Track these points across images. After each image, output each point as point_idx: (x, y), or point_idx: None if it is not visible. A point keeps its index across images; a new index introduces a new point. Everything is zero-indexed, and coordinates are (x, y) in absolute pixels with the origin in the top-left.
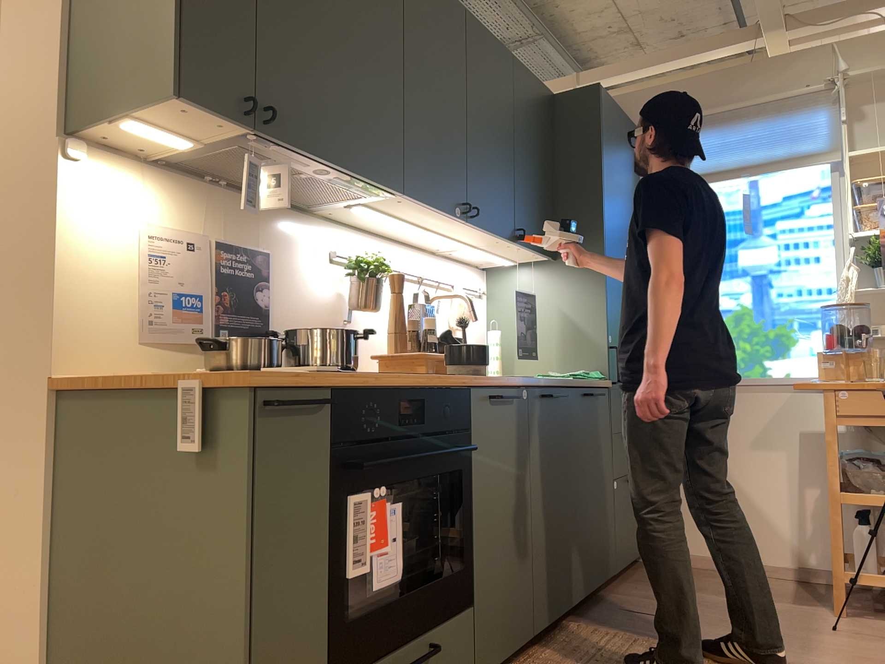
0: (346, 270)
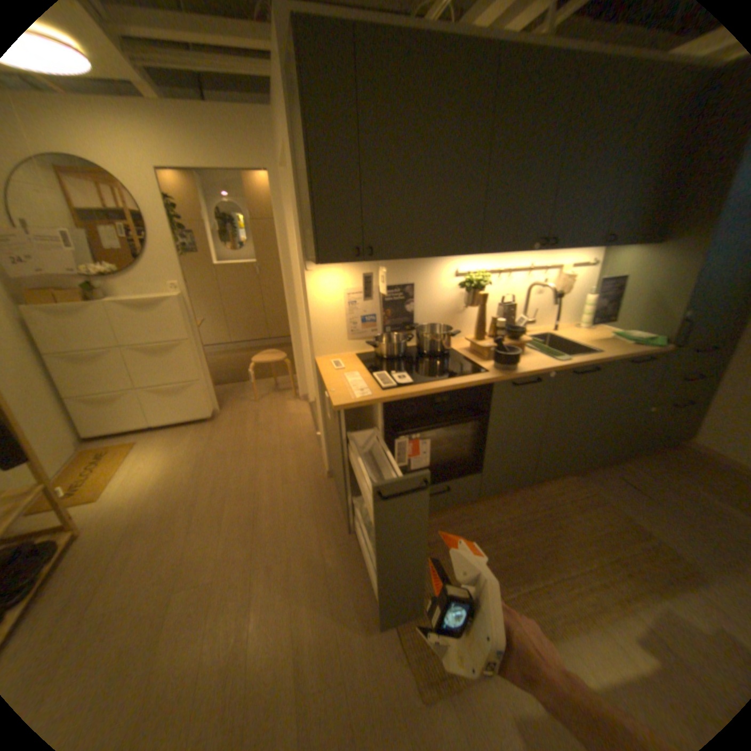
0: (460, 285)
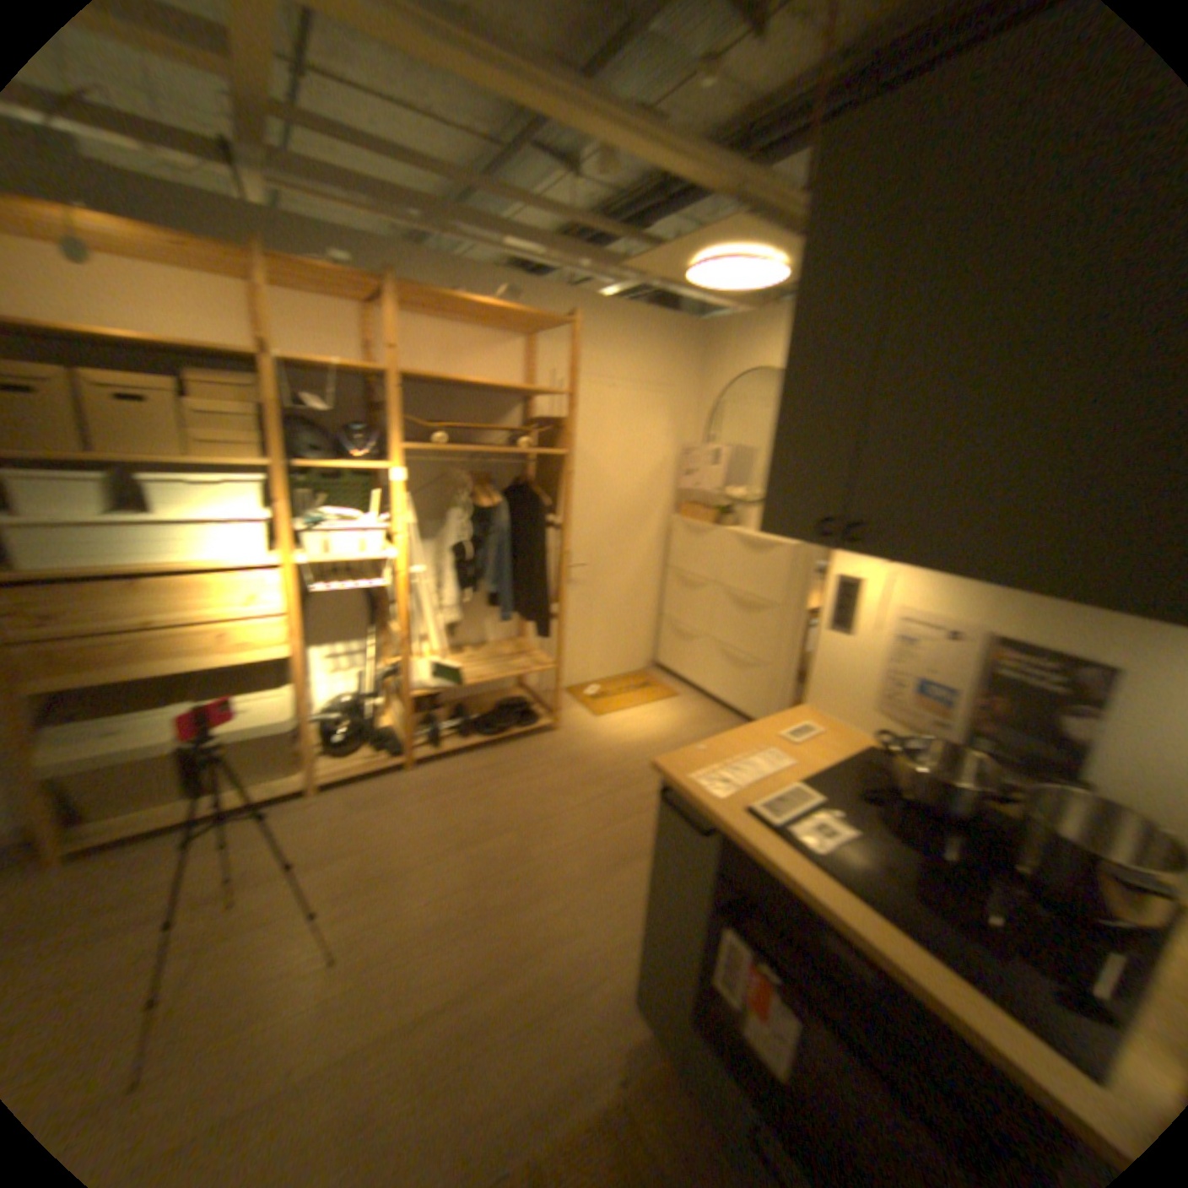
0: None
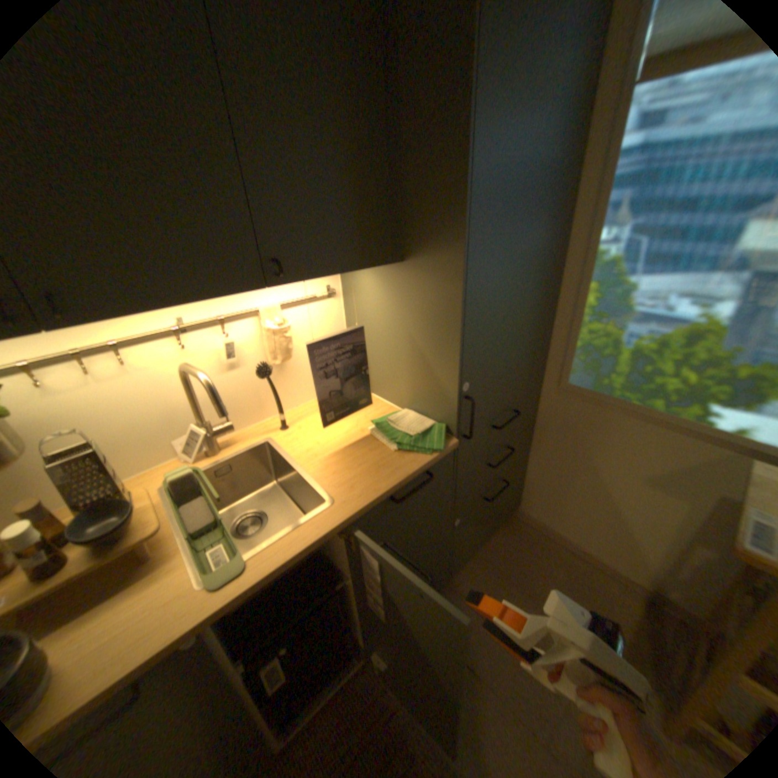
0: None
